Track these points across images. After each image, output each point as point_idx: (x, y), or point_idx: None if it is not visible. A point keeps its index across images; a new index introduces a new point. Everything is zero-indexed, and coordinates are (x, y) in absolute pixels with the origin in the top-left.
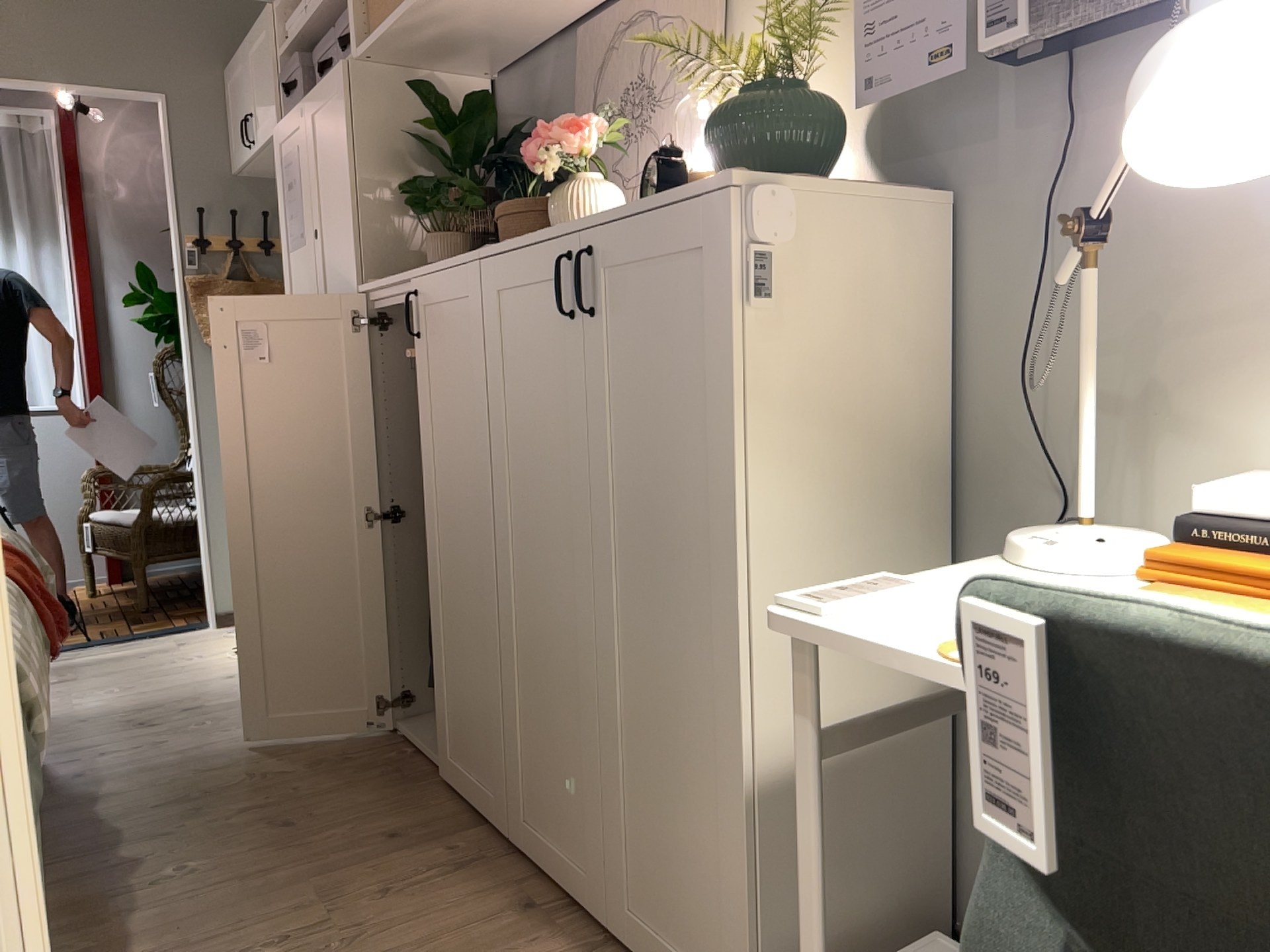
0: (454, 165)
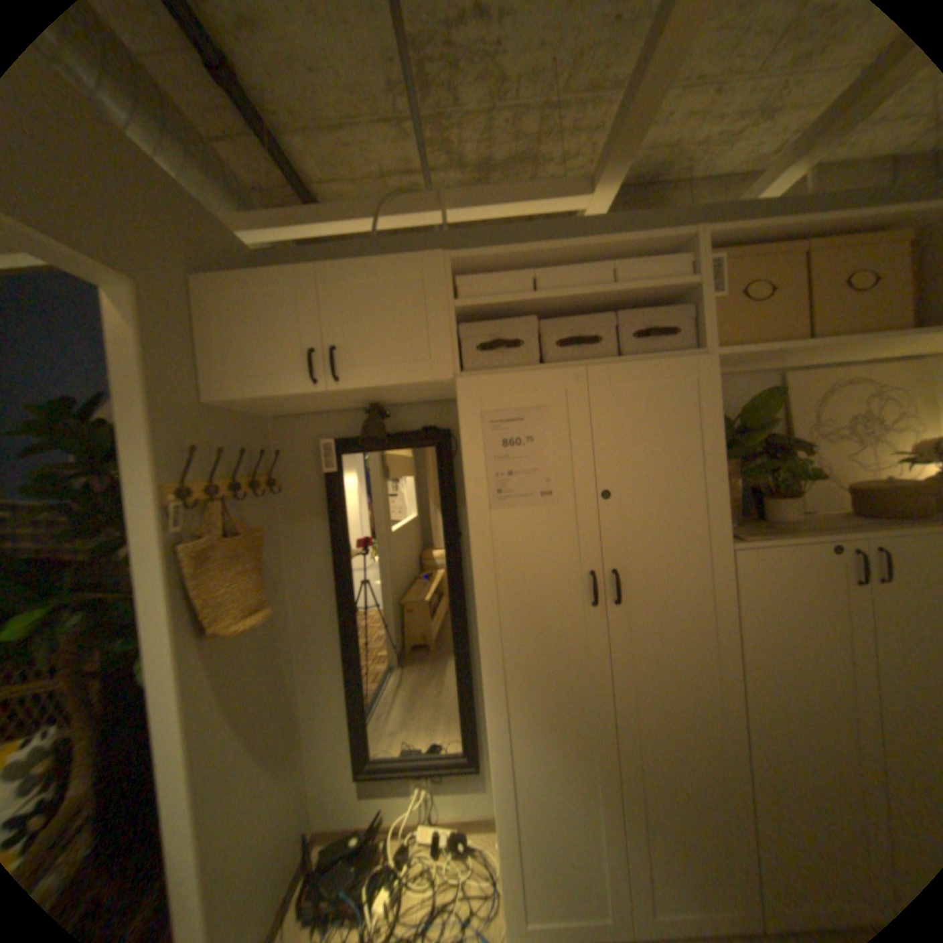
0: (744, 445)
